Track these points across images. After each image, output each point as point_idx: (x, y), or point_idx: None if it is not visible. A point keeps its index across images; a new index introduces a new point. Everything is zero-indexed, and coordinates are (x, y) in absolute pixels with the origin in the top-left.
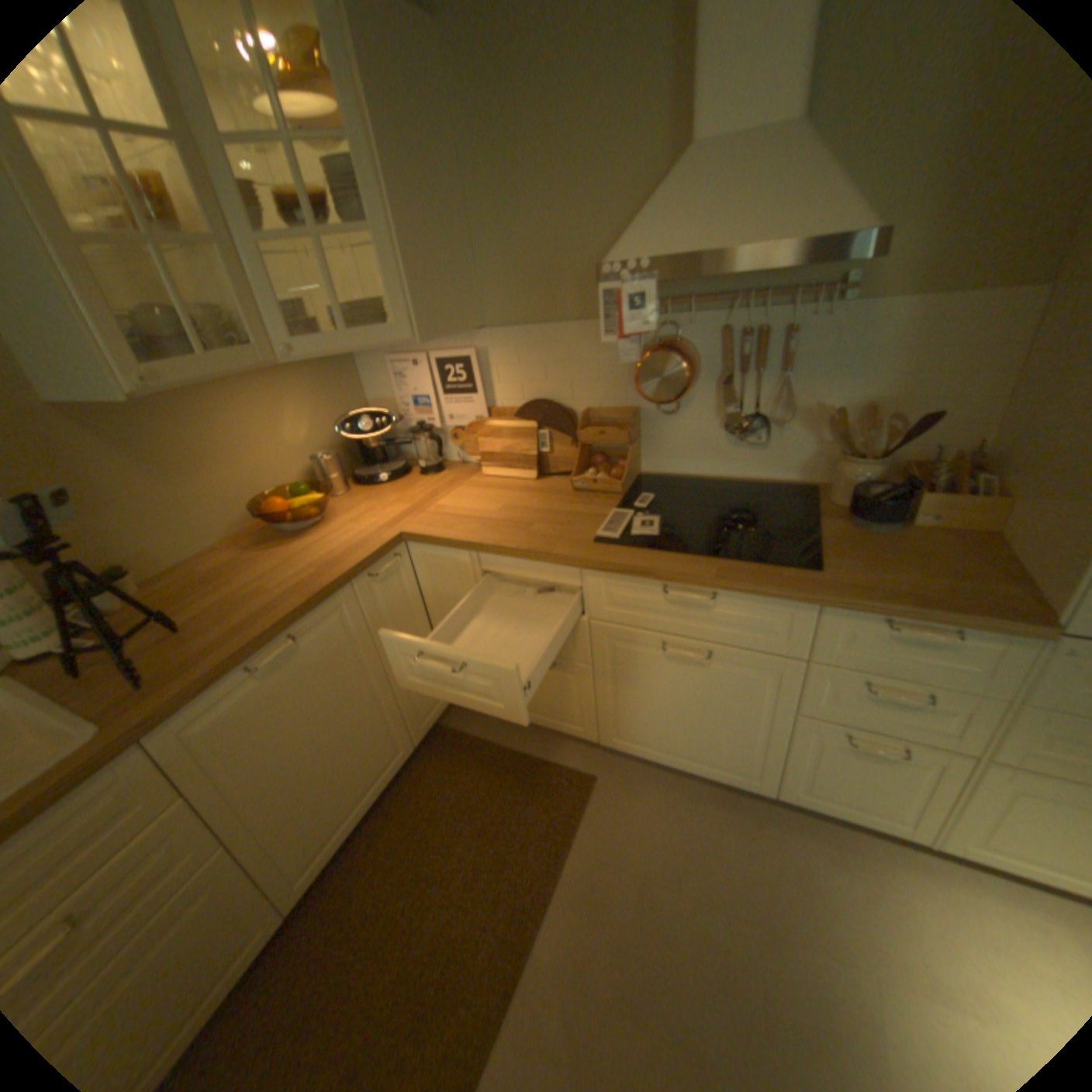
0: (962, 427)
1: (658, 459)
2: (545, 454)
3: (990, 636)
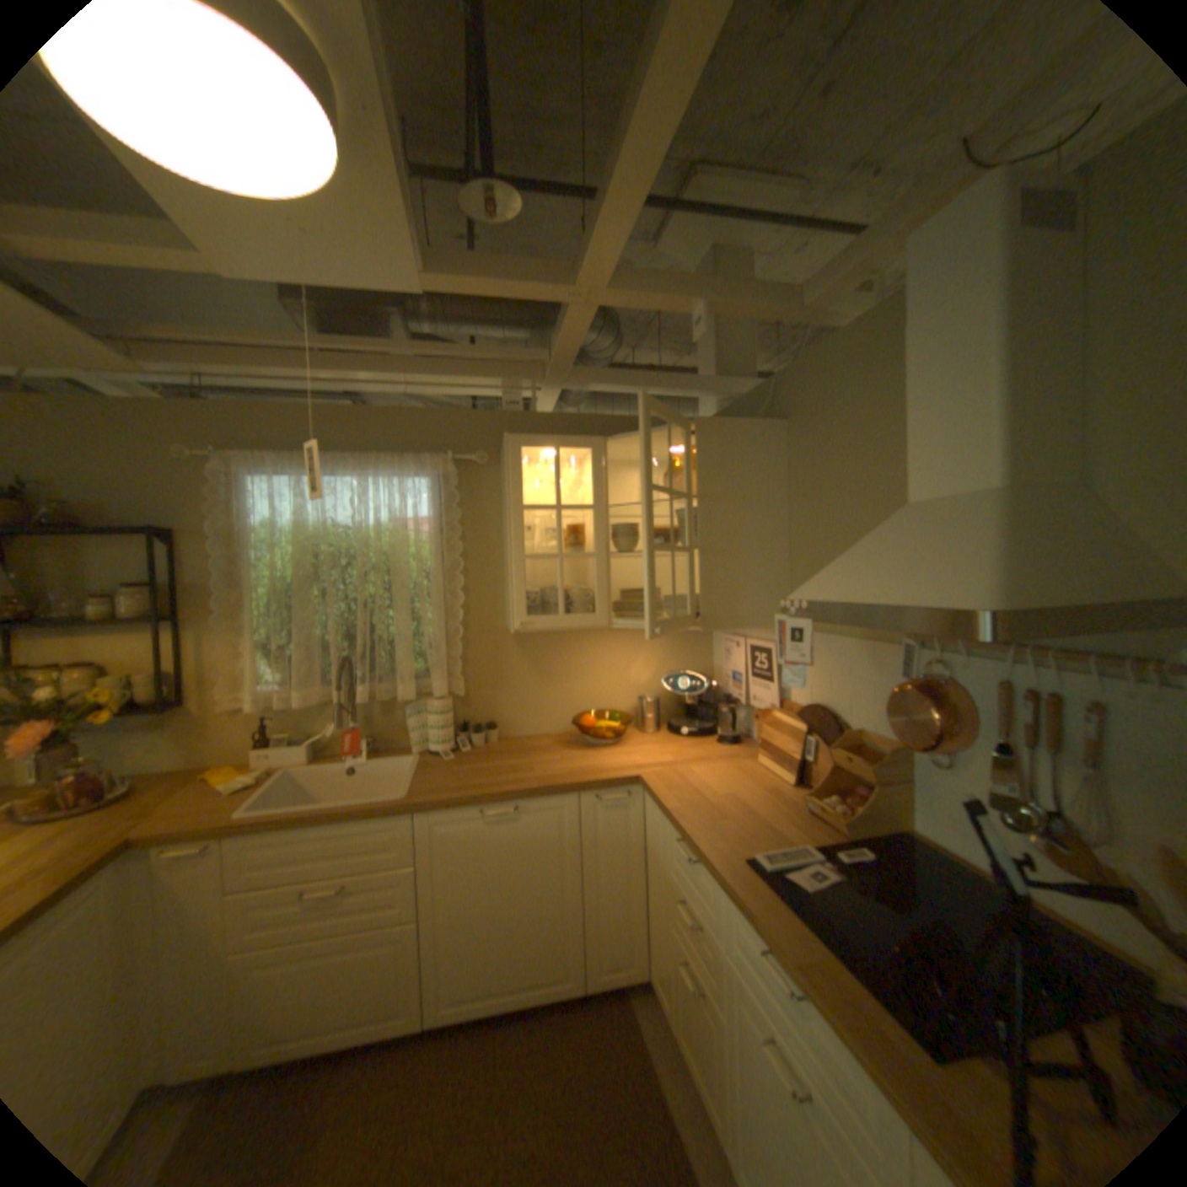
0: None
1: (935, 826)
2: (811, 765)
3: None
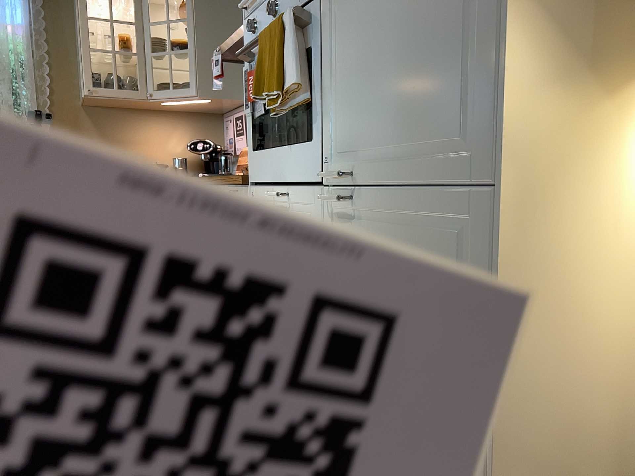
0: None
1: None
2: None
3: (241, 191)
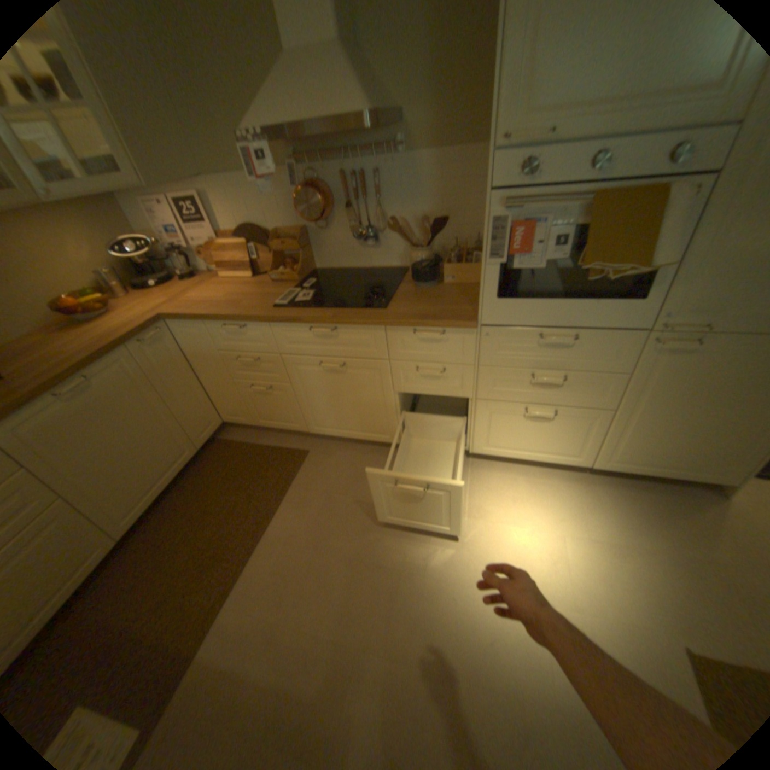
0: (469, 228)
1: (324, 260)
2: (255, 261)
3: (454, 331)
